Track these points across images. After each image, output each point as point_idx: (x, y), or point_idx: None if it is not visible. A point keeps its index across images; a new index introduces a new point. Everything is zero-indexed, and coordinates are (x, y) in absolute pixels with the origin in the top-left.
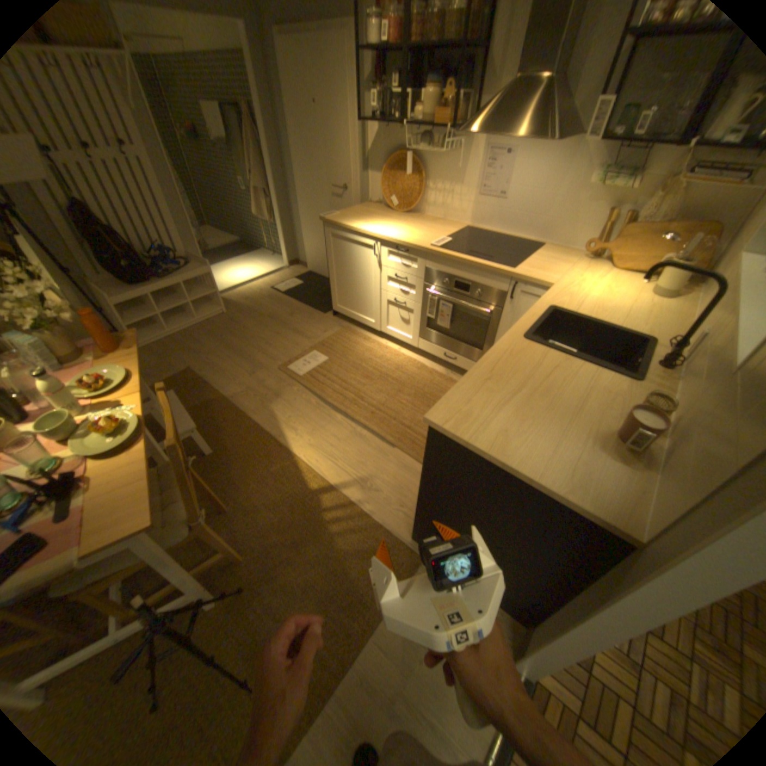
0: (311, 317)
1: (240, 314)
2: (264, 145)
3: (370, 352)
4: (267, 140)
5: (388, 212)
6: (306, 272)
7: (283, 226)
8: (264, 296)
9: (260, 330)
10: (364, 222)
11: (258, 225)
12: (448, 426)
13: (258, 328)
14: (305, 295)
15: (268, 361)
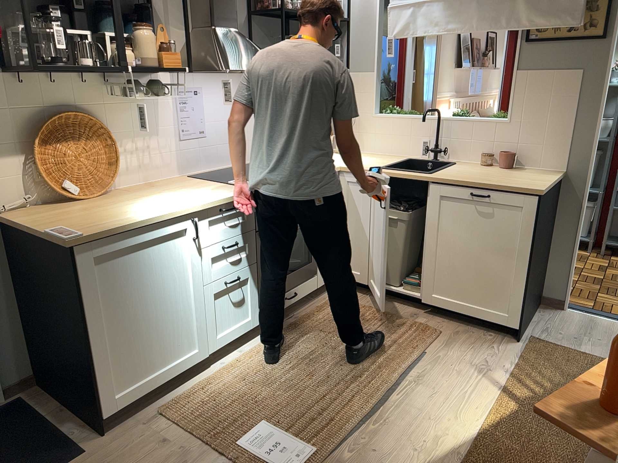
0: None
1: None
2: None
3: (247, 375)
4: None
5: (81, 203)
6: None
7: None
8: None
9: None
10: (126, 213)
11: None
12: (542, 186)
13: None
14: None
15: None
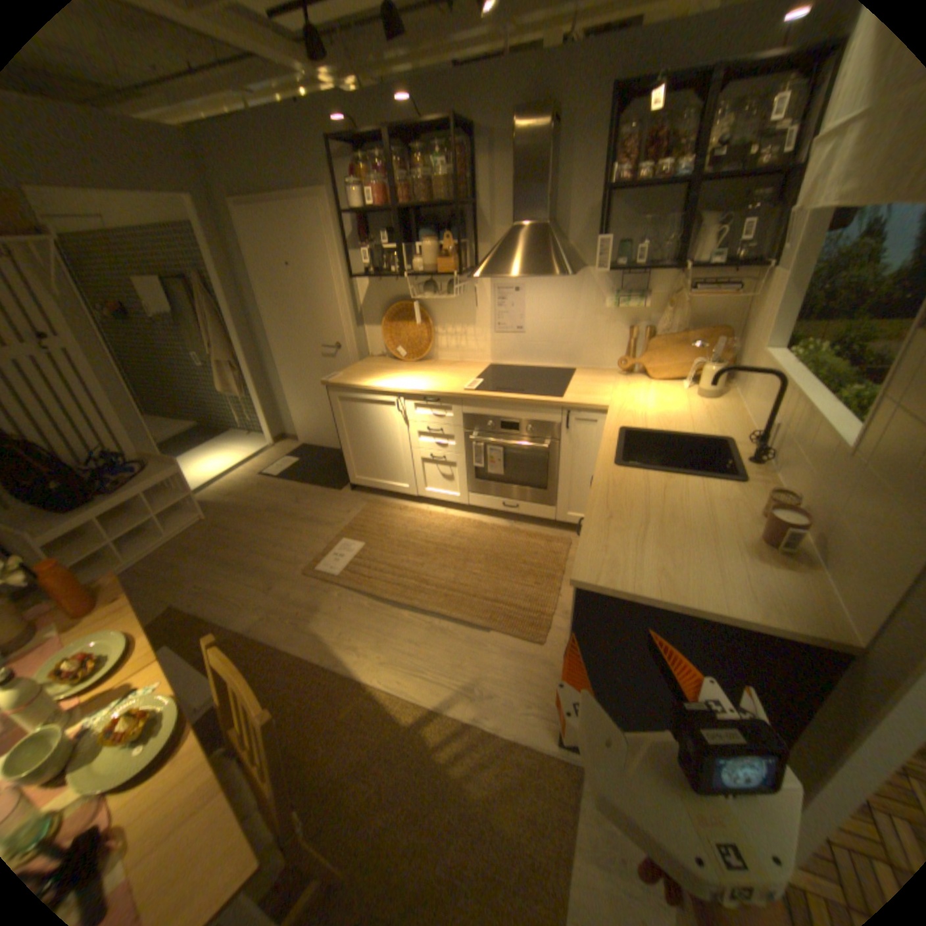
0: (323, 498)
1: (225, 515)
2: (225, 314)
3: (413, 522)
4: (228, 308)
5: (397, 363)
6: (299, 446)
7: (259, 399)
8: (251, 486)
9: (260, 531)
10: (376, 378)
11: (223, 403)
12: (602, 582)
13: (257, 528)
14: (307, 473)
15: (285, 568)
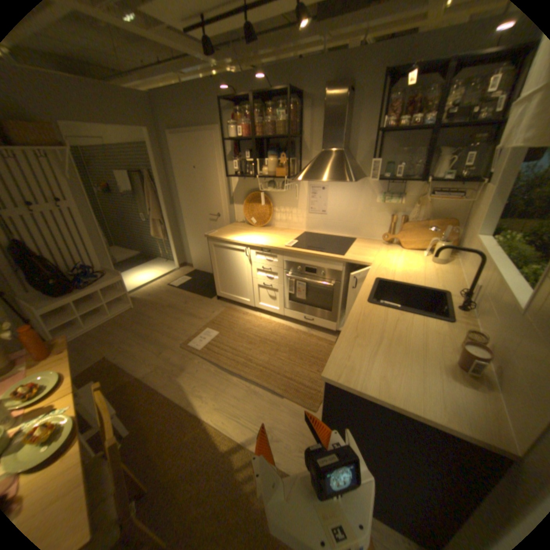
0: (201, 302)
1: (145, 307)
2: (160, 193)
3: (250, 322)
4: (162, 190)
5: (251, 227)
6: (193, 270)
7: (174, 241)
8: (163, 291)
9: (162, 318)
10: (236, 235)
11: (155, 242)
12: (342, 380)
13: (161, 316)
14: (194, 287)
15: (171, 342)
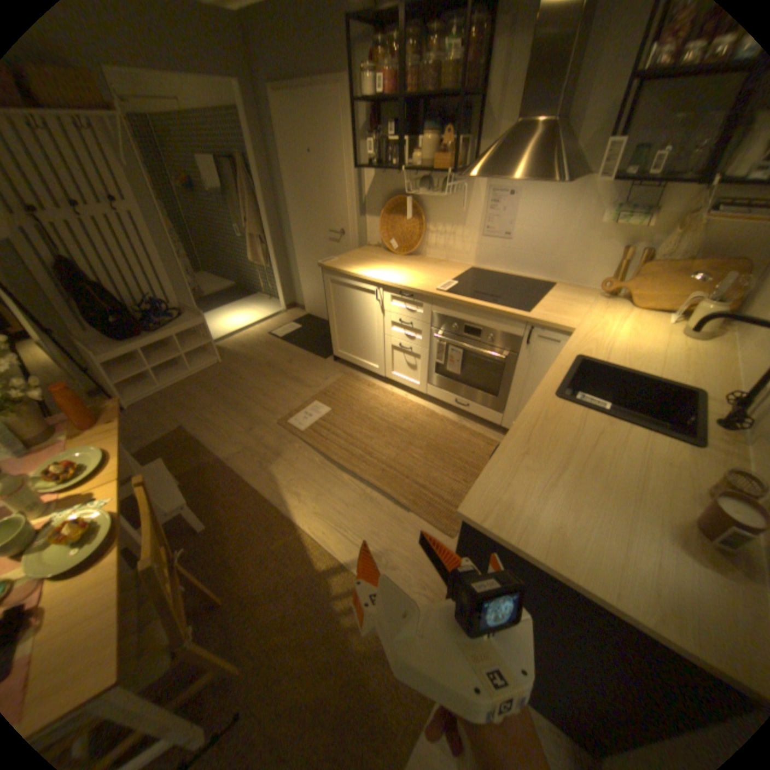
0: (310, 363)
1: (235, 363)
2: (259, 193)
3: (375, 399)
4: (262, 188)
5: (388, 255)
6: (304, 315)
7: (279, 270)
8: (260, 343)
9: (257, 380)
10: (364, 266)
11: (253, 270)
12: (489, 523)
13: (255, 378)
14: (304, 340)
15: (266, 415)
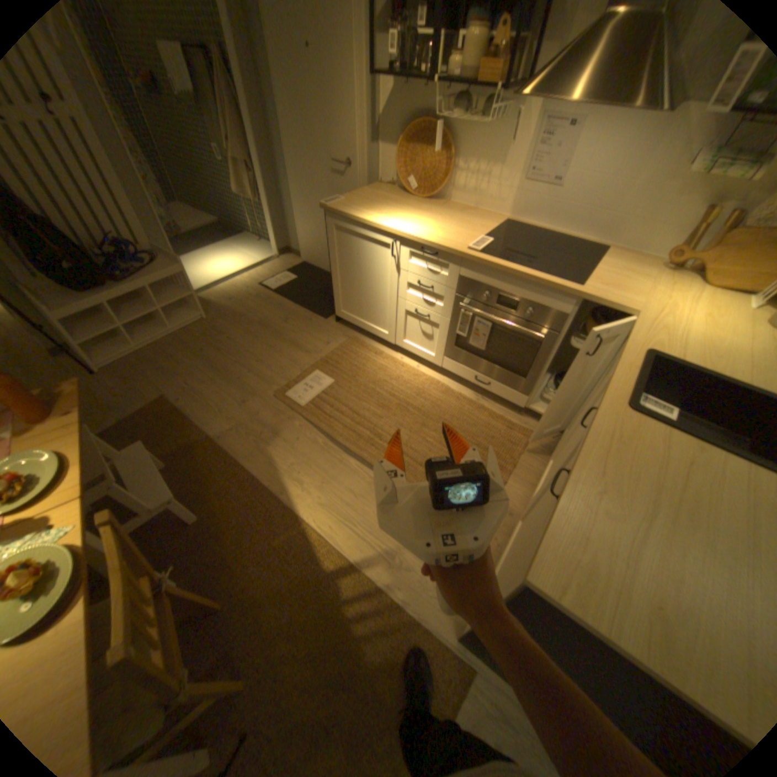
0: (309, 324)
1: (223, 320)
2: (243, 103)
3: (384, 371)
4: (246, 96)
5: (405, 197)
6: (300, 264)
7: (270, 207)
8: (251, 296)
9: (248, 343)
10: (378, 211)
11: (239, 204)
12: (569, 598)
13: (247, 339)
14: (301, 294)
15: (261, 385)
